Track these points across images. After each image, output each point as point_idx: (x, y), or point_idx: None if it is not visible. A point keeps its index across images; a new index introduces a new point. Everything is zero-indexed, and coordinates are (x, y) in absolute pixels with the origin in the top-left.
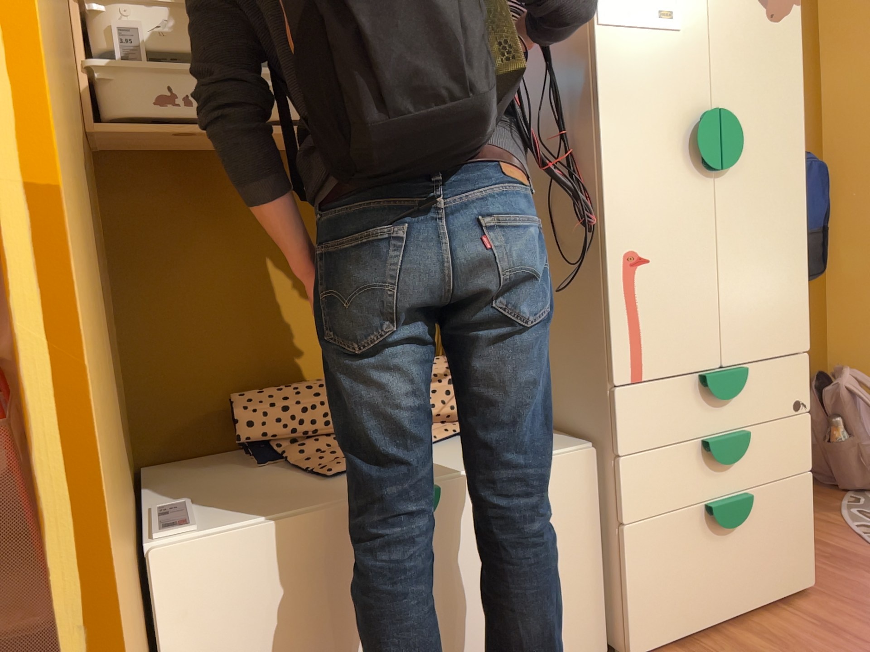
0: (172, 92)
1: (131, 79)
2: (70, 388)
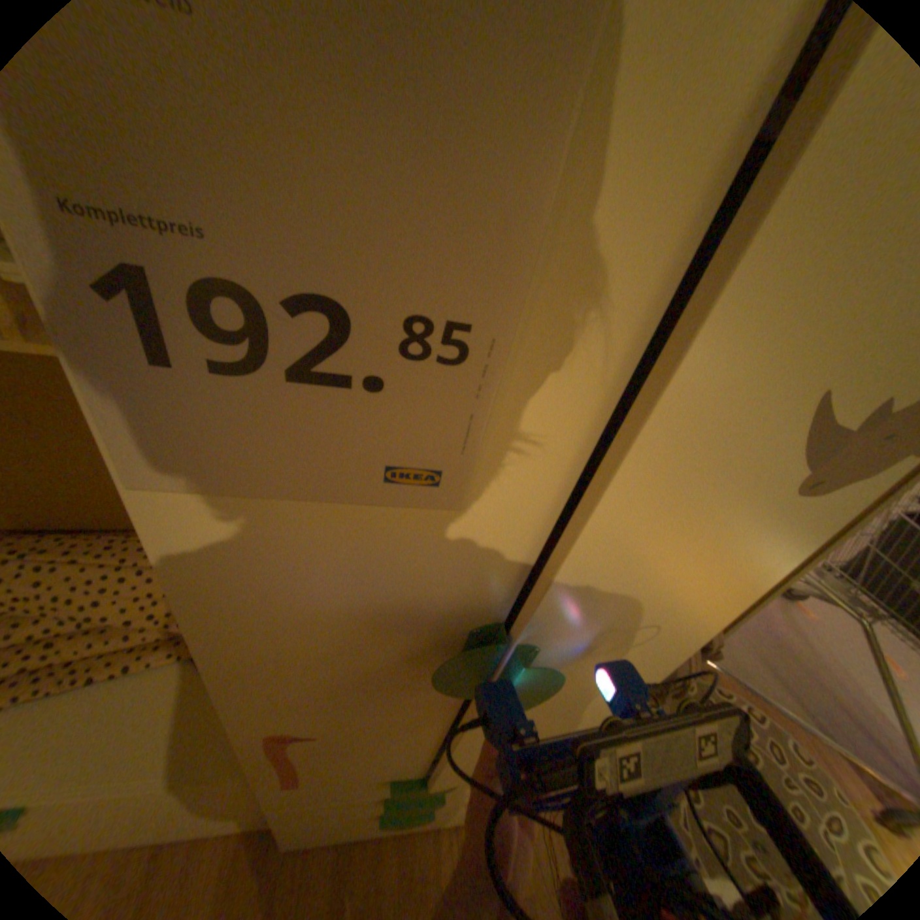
0: None
1: None
2: None
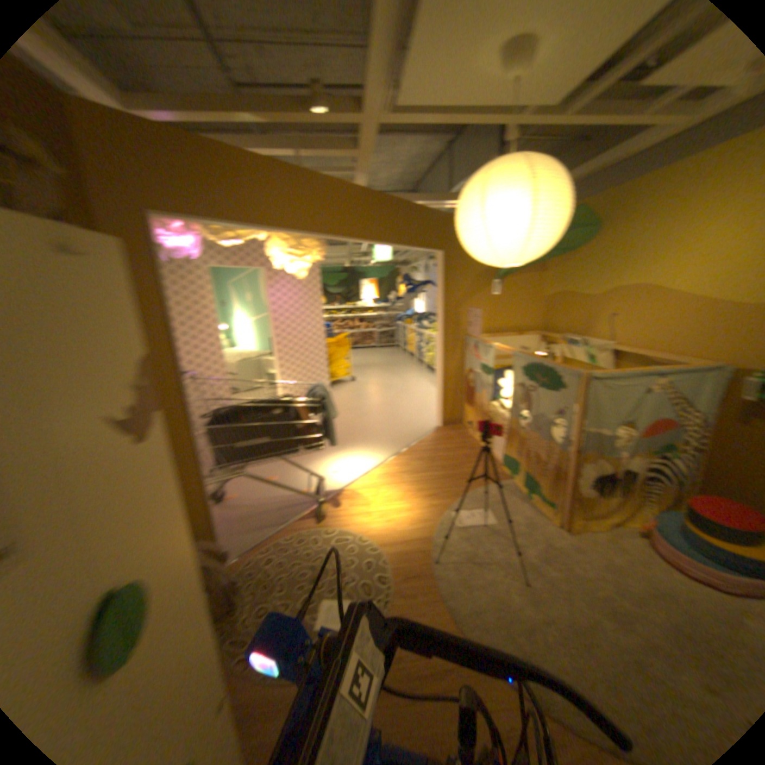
0: None
1: None
2: None
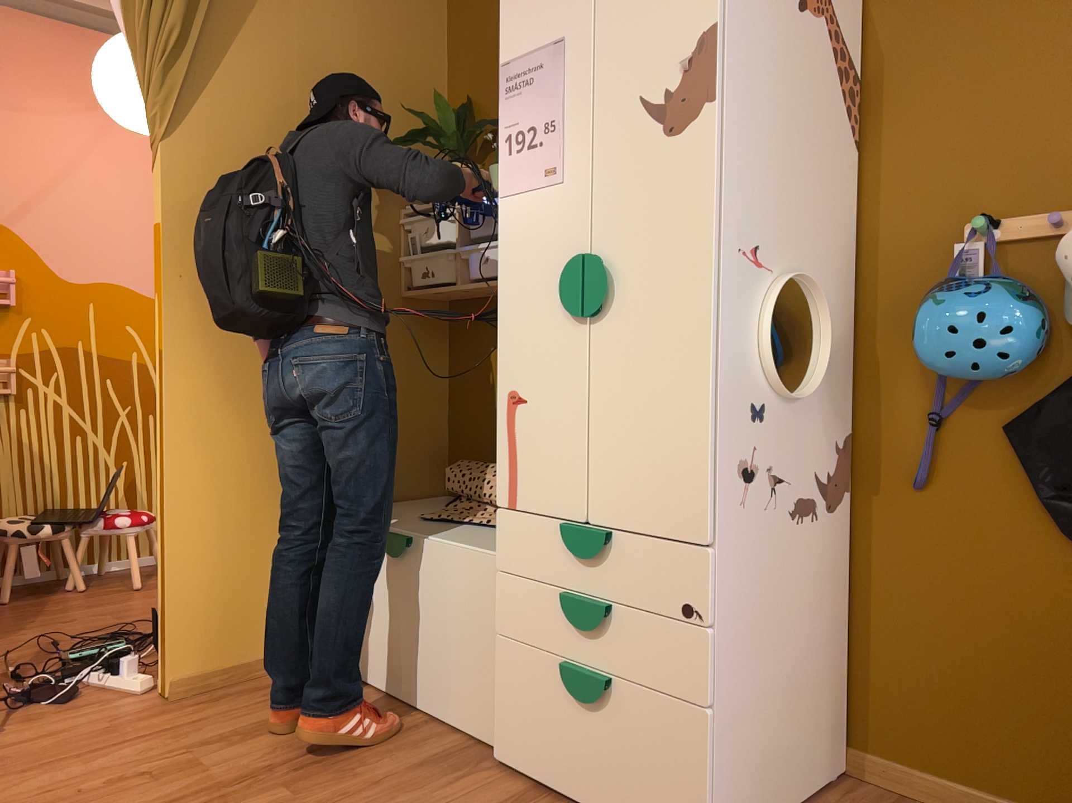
0: (429, 267)
1: (417, 262)
2: (164, 408)
